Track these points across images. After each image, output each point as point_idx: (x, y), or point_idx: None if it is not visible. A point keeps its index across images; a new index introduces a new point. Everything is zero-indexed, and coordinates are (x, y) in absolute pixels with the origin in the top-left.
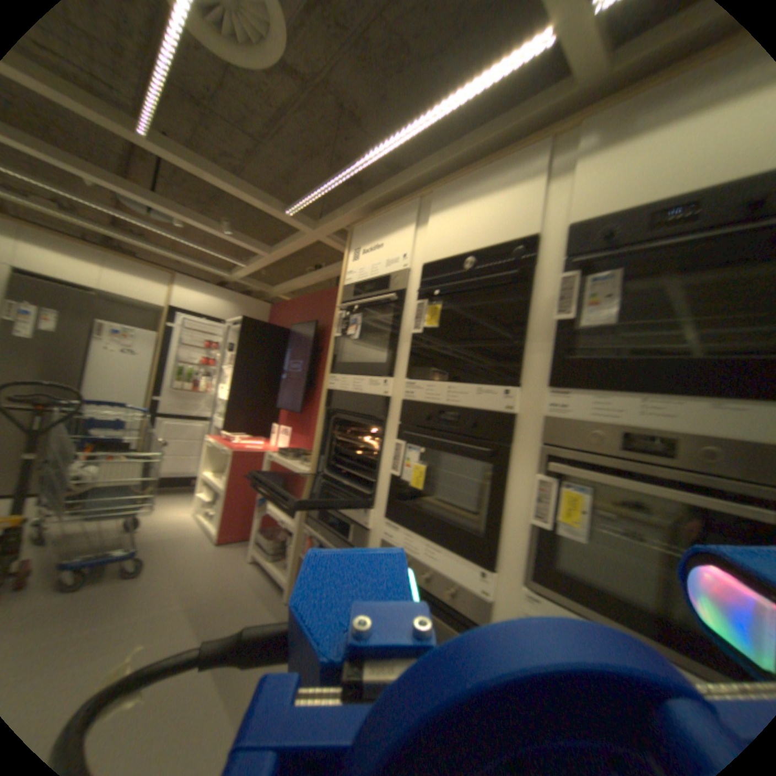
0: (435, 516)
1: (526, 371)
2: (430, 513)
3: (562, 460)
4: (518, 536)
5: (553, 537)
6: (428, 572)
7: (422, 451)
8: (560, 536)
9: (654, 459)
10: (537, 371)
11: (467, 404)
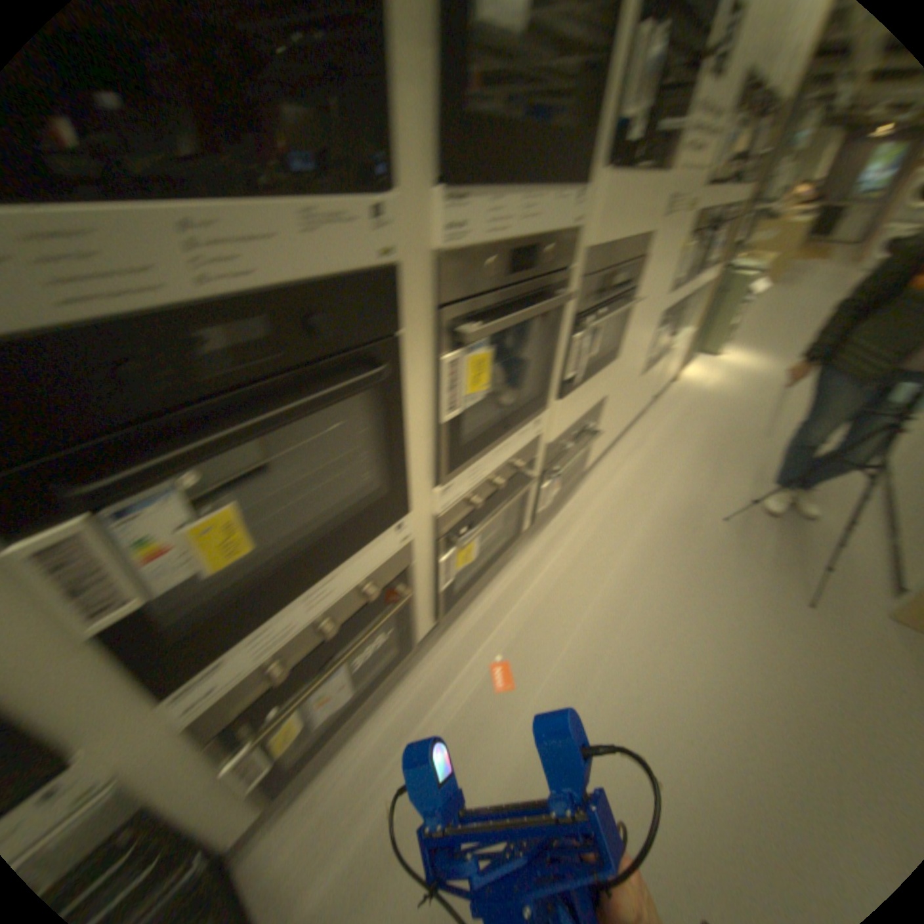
0: (302, 546)
1: (399, 138)
2: (283, 556)
3: (466, 317)
4: (424, 448)
5: (461, 416)
6: (327, 612)
7: (192, 475)
8: (467, 409)
9: (526, 275)
10: (420, 139)
11: (293, 268)
